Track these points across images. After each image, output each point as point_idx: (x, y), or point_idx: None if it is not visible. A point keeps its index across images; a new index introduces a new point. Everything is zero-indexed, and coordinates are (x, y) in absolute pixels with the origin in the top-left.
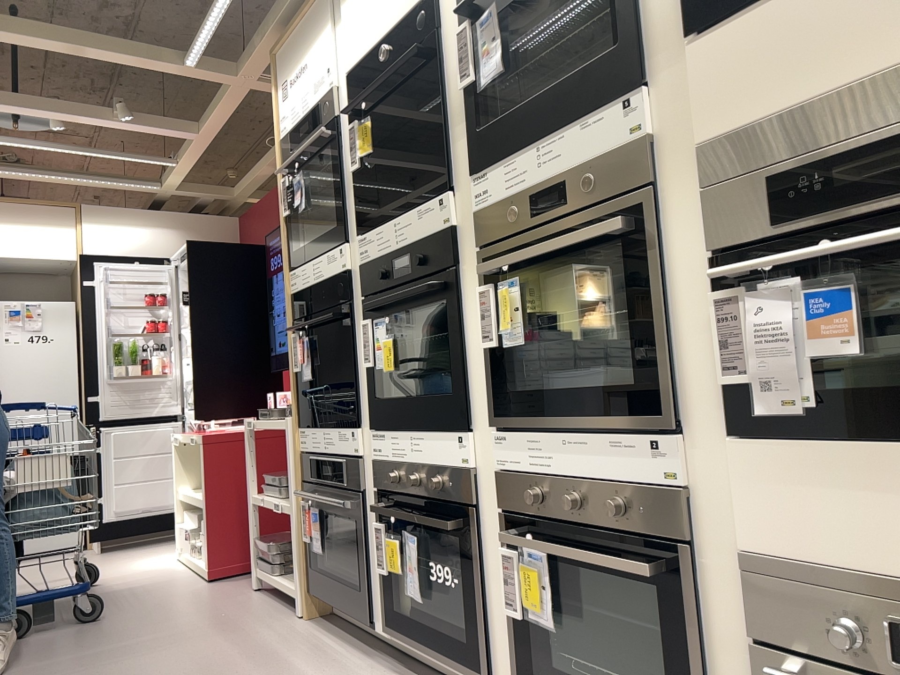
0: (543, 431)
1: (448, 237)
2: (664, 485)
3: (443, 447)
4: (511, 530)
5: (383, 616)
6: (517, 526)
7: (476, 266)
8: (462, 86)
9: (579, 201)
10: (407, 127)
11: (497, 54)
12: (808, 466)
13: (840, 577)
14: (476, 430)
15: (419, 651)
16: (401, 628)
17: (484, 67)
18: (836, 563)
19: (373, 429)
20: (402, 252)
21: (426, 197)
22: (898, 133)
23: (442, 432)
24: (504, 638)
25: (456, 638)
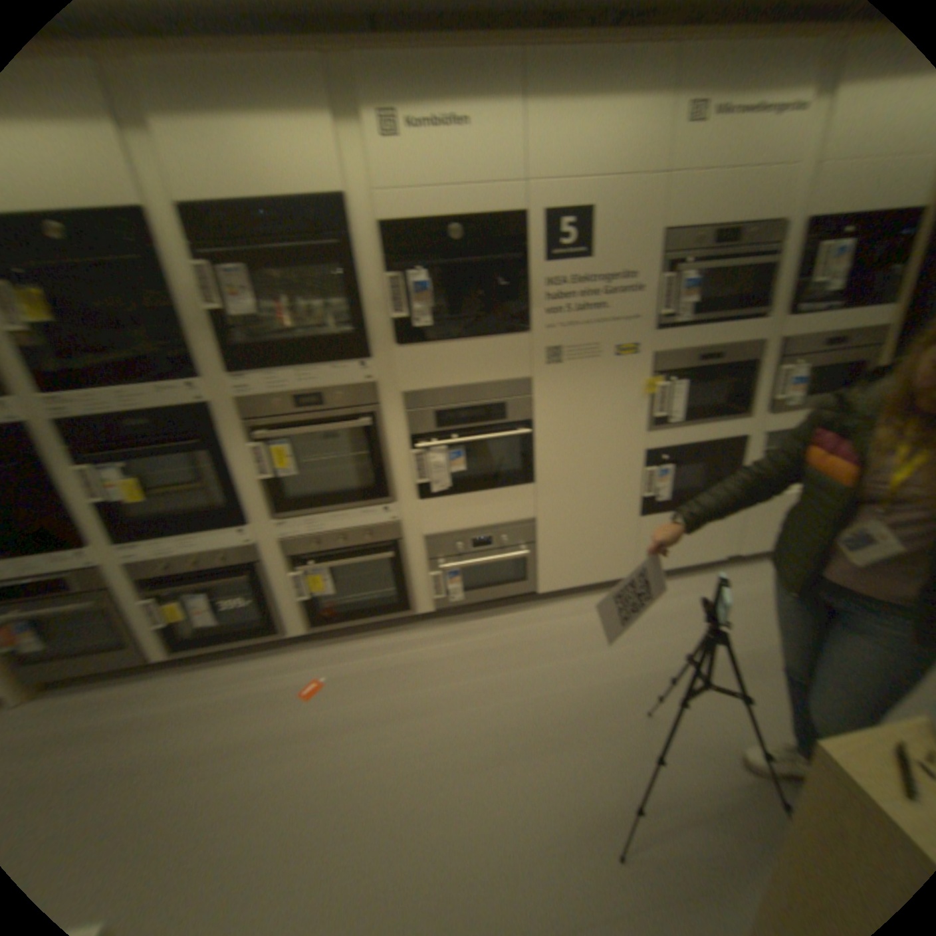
0: (312, 517)
1: (200, 413)
2: (387, 524)
3: (217, 541)
4: (291, 566)
5: (153, 654)
6: (295, 563)
7: (249, 438)
8: (199, 308)
9: (330, 408)
10: (98, 308)
11: (248, 303)
12: (444, 506)
13: (454, 535)
14: (248, 525)
15: (203, 653)
16: (183, 651)
17: (229, 304)
18: (452, 531)
19: (109, 547)
20: (129, 418)
21: (154, 378)
22: (474, 408)
23: (213, 533)
24: (287, 614)
25: (235, 632)
